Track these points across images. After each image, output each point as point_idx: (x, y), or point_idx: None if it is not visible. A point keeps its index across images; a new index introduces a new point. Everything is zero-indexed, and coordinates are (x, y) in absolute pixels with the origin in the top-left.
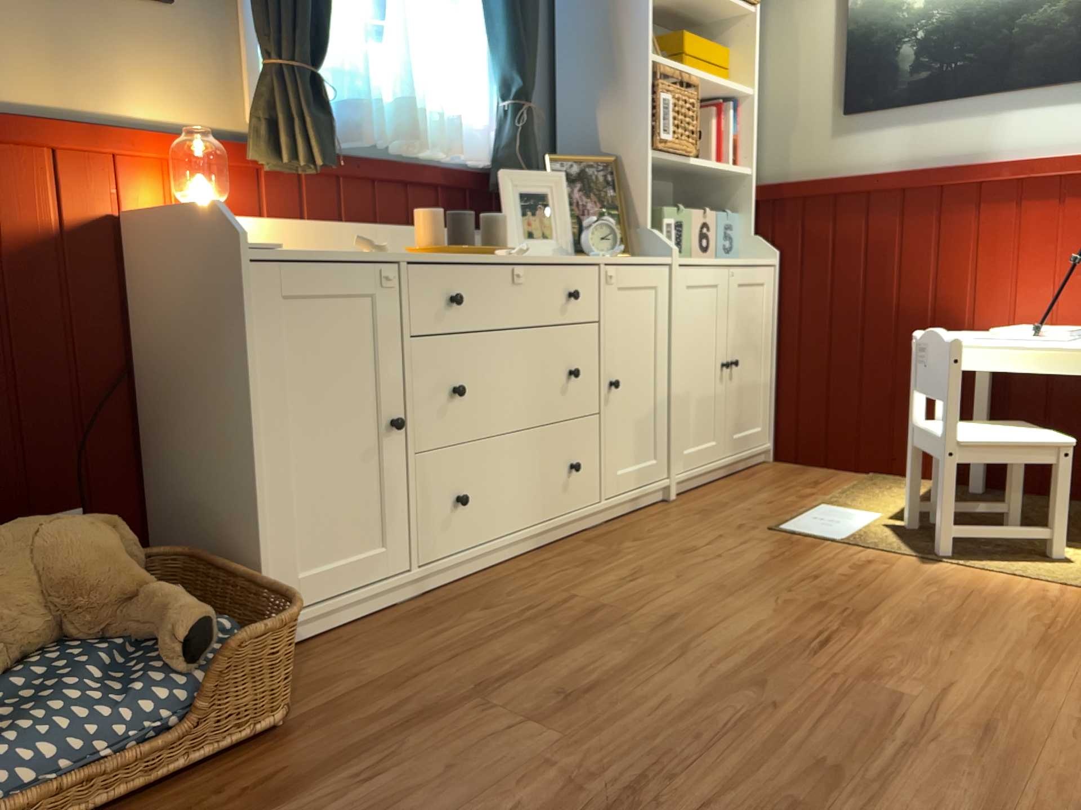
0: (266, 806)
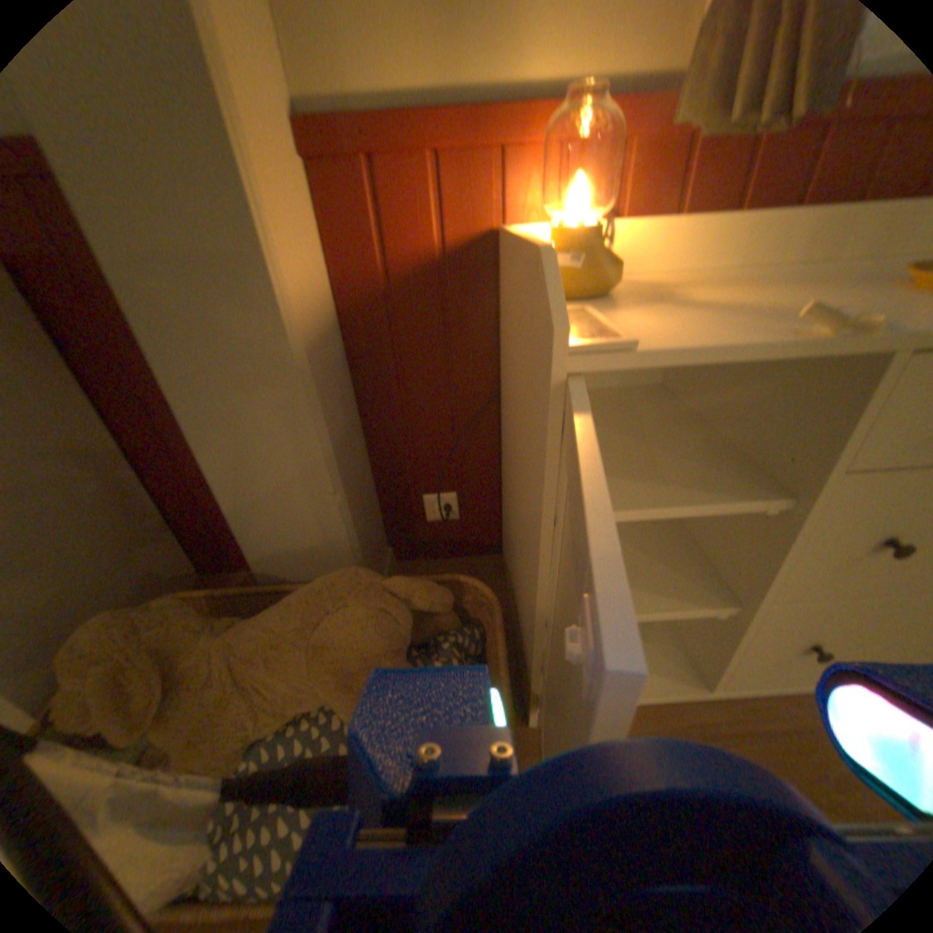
0: None
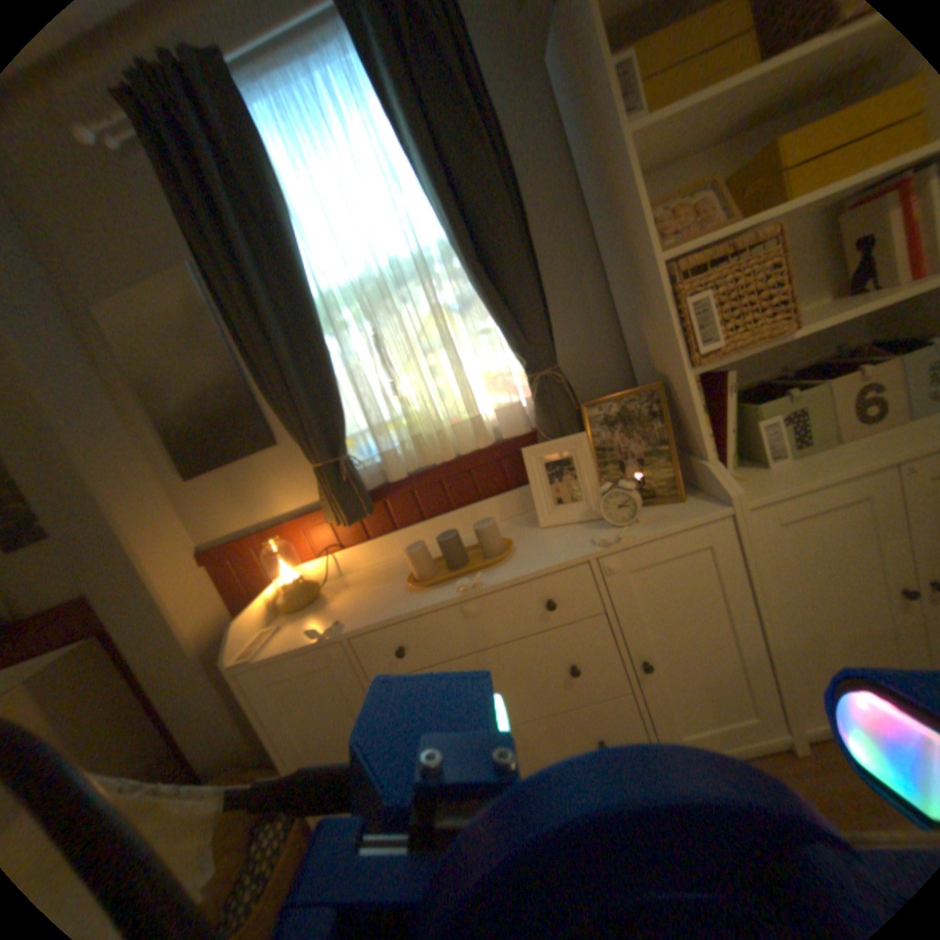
0: None
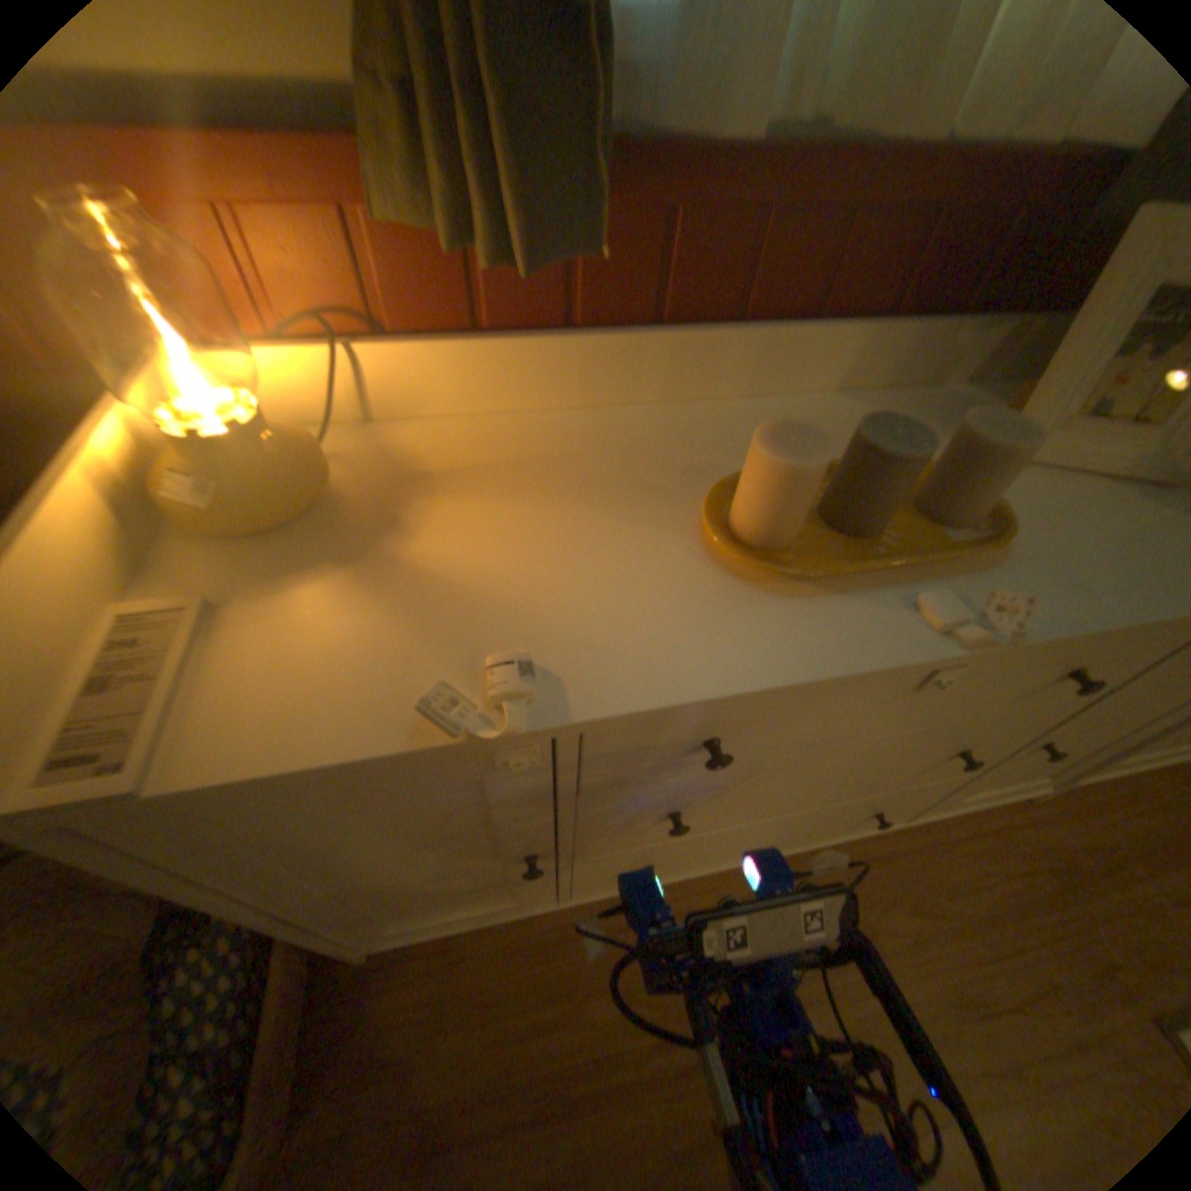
0: None
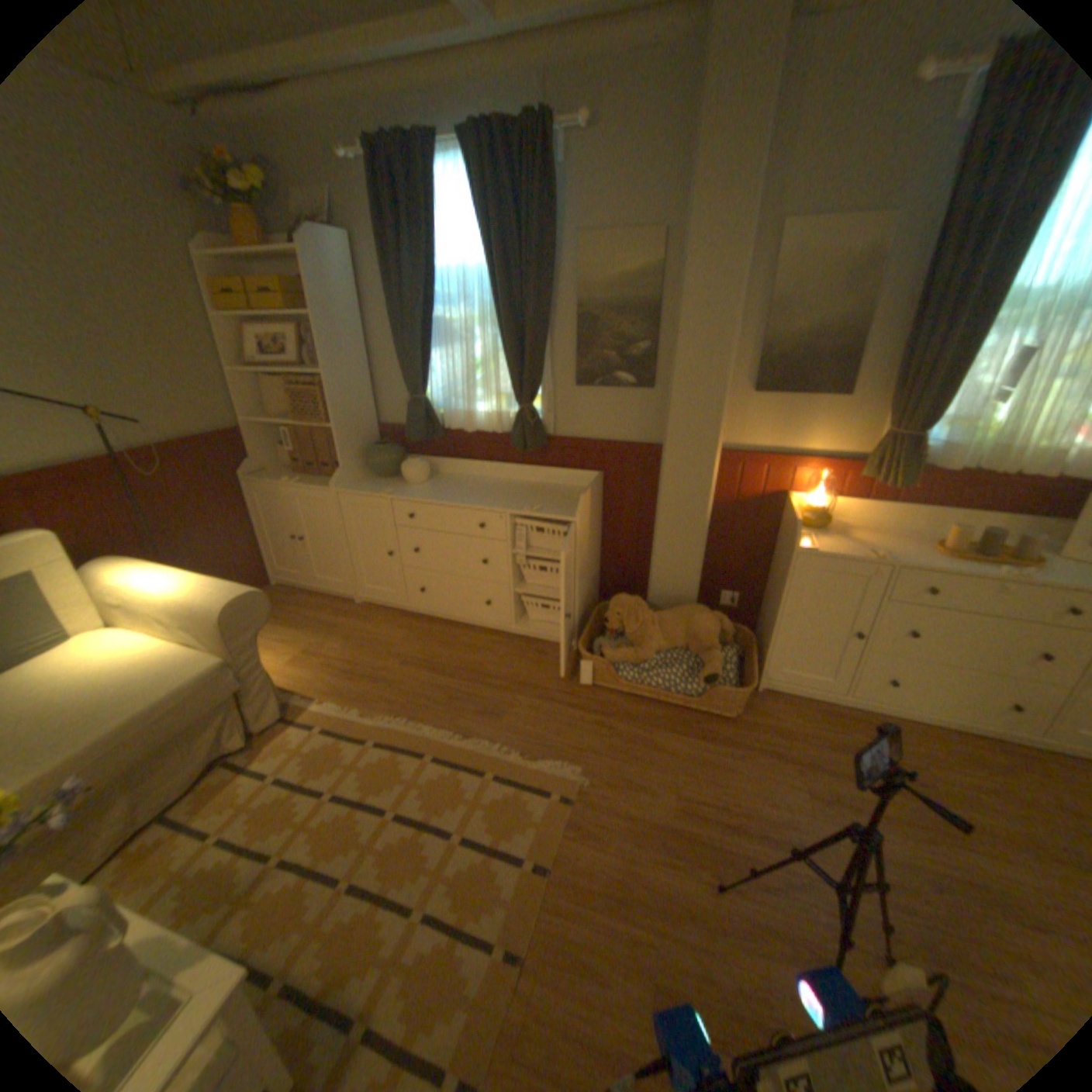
0: (703, 739)
